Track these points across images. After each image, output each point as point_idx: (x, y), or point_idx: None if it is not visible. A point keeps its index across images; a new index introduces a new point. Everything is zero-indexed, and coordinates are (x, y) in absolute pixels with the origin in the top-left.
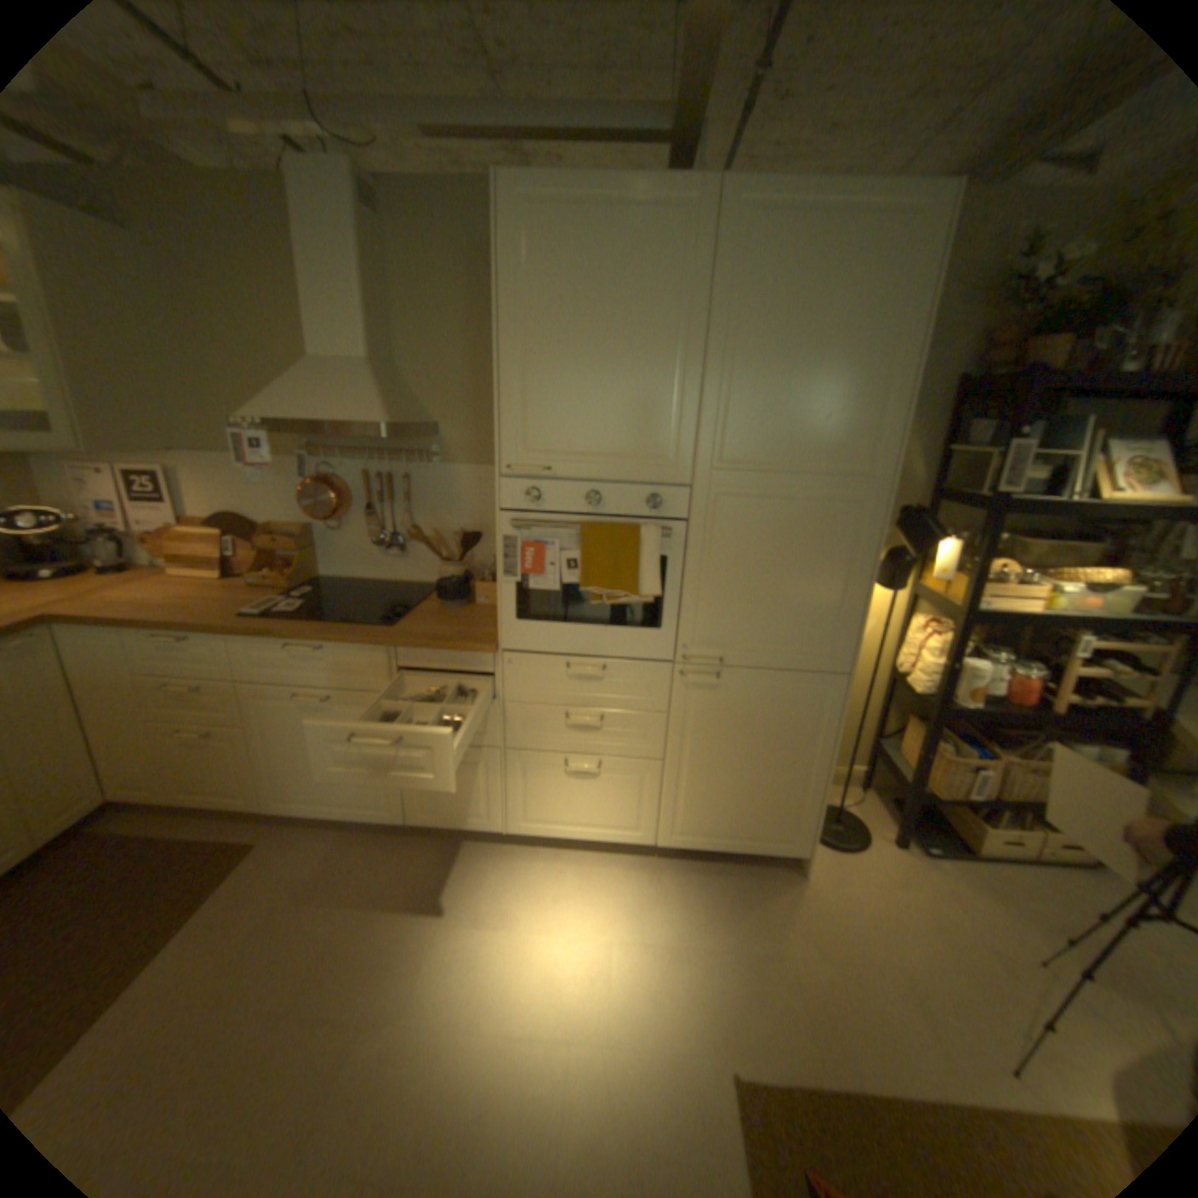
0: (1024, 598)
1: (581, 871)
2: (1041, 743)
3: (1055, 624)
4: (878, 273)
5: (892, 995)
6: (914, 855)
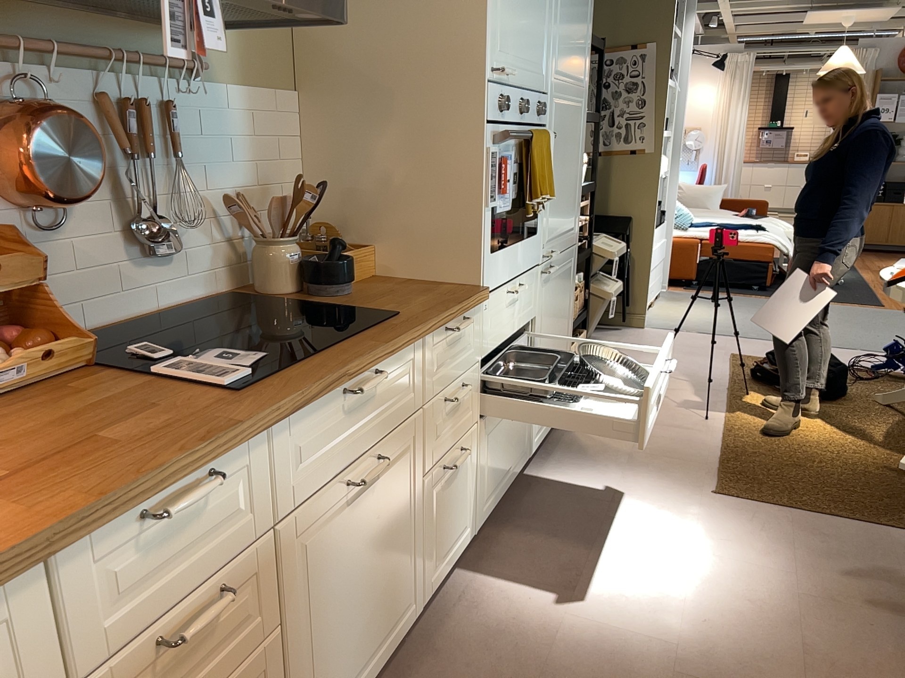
0: None
1: (519, 515)
2: None
3: None
4: None
5: (658, 430)
6: None
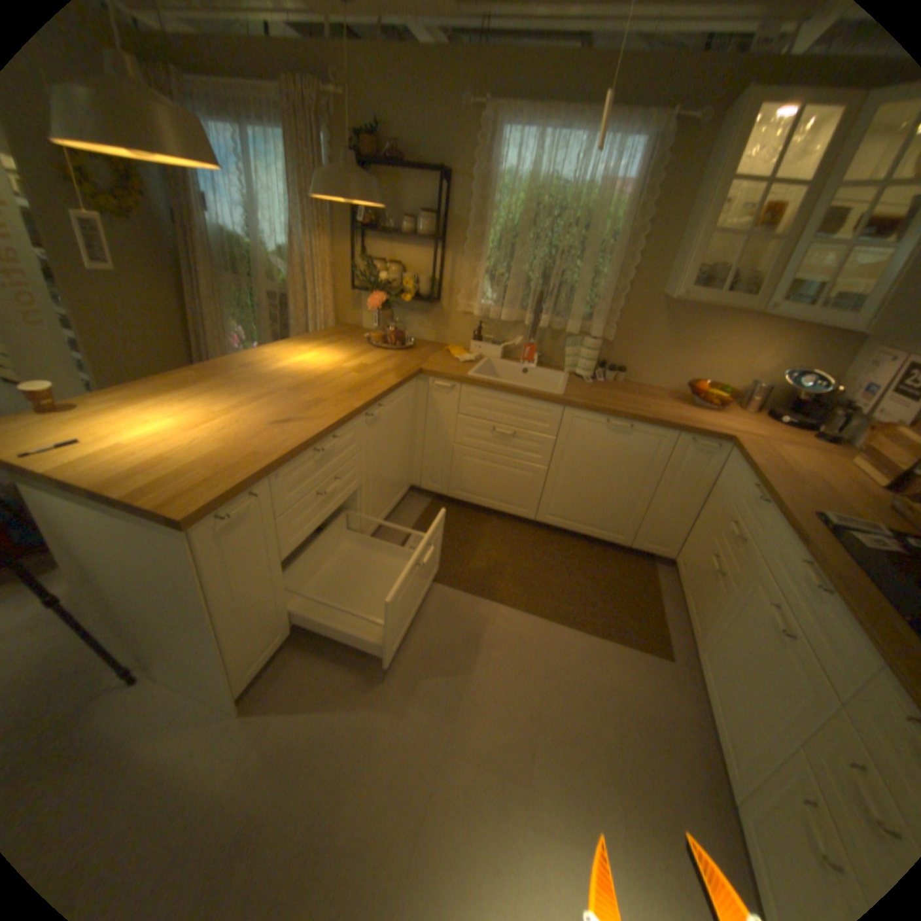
0: None
1: None
2: None
3: None
4: None
5: None
6: None
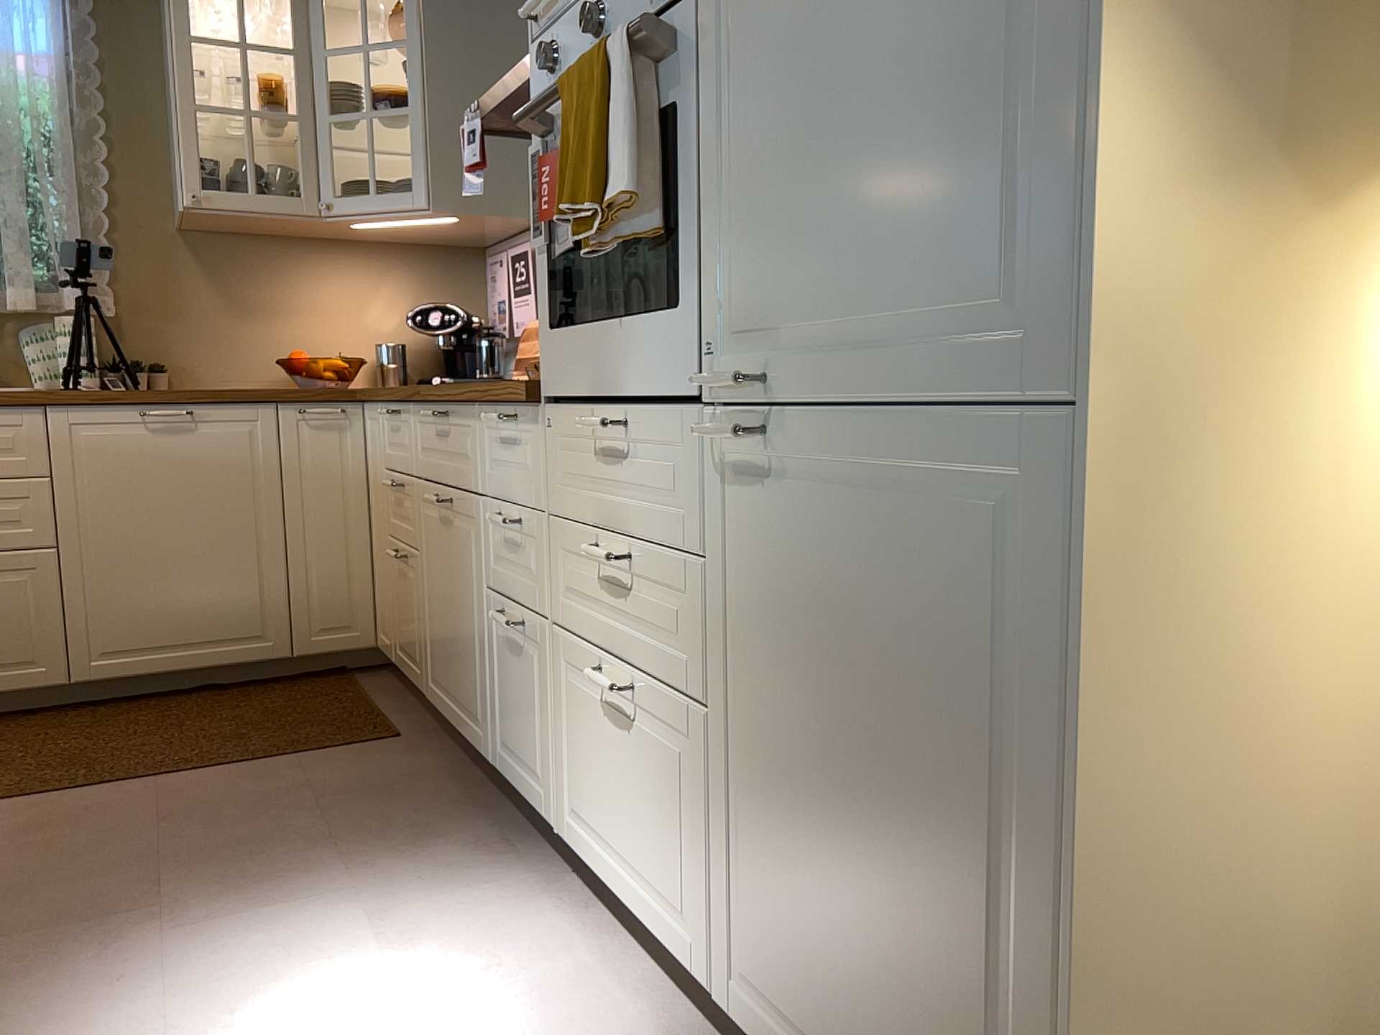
0: None
1: (604, 984)
2: None
3: None
4: None
5: None
6: None
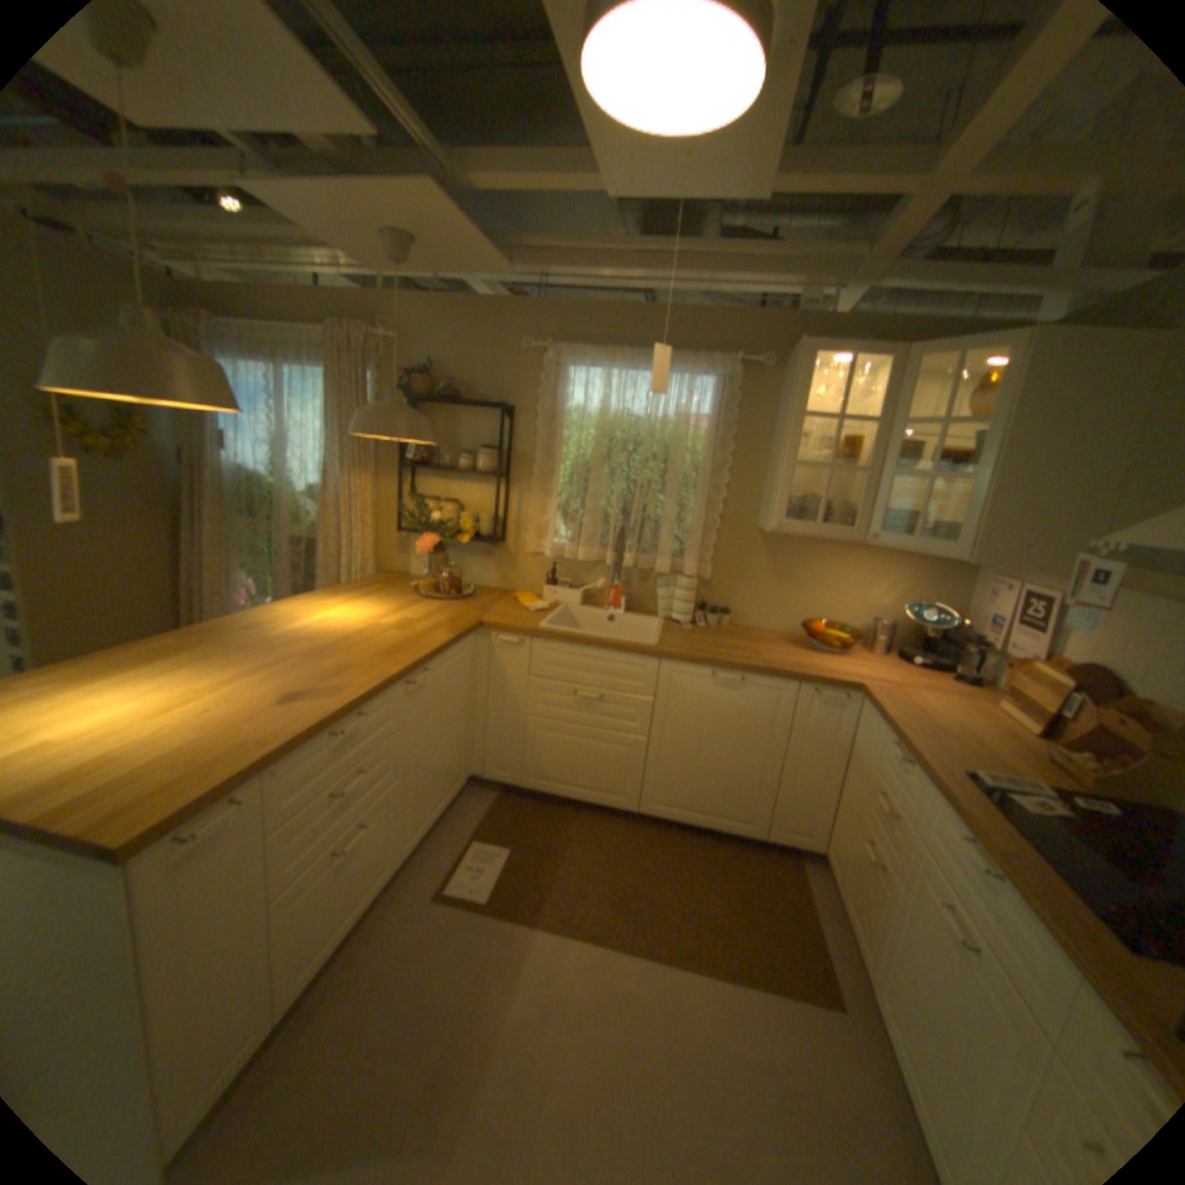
0: None
1: None
2: None
3: None
4: None
5: None
6: None
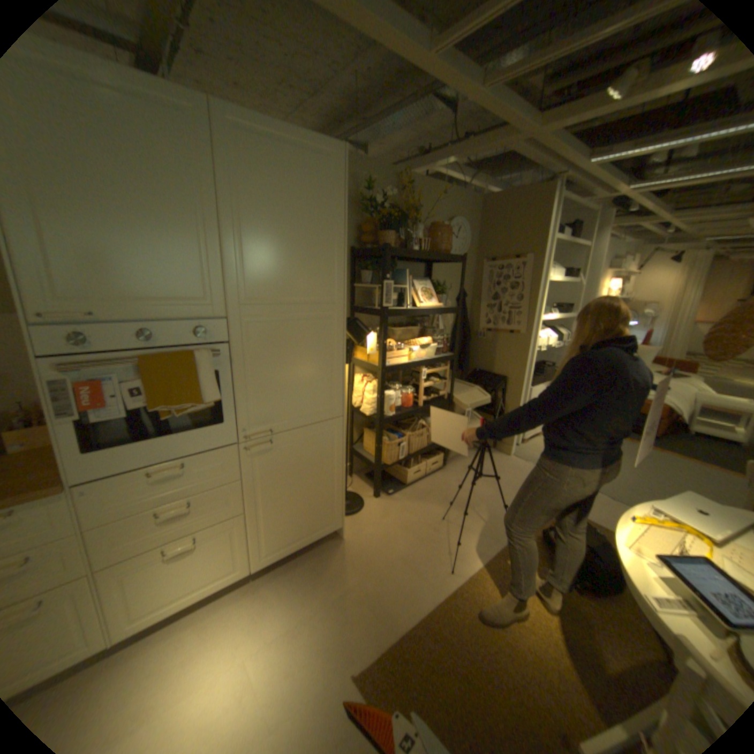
0: (399, 357)
1: (196, 626)
2: (415, 421)
3: (410, 366)
4: (318, 187)
5: (399, 572)
6: (382, 498)
